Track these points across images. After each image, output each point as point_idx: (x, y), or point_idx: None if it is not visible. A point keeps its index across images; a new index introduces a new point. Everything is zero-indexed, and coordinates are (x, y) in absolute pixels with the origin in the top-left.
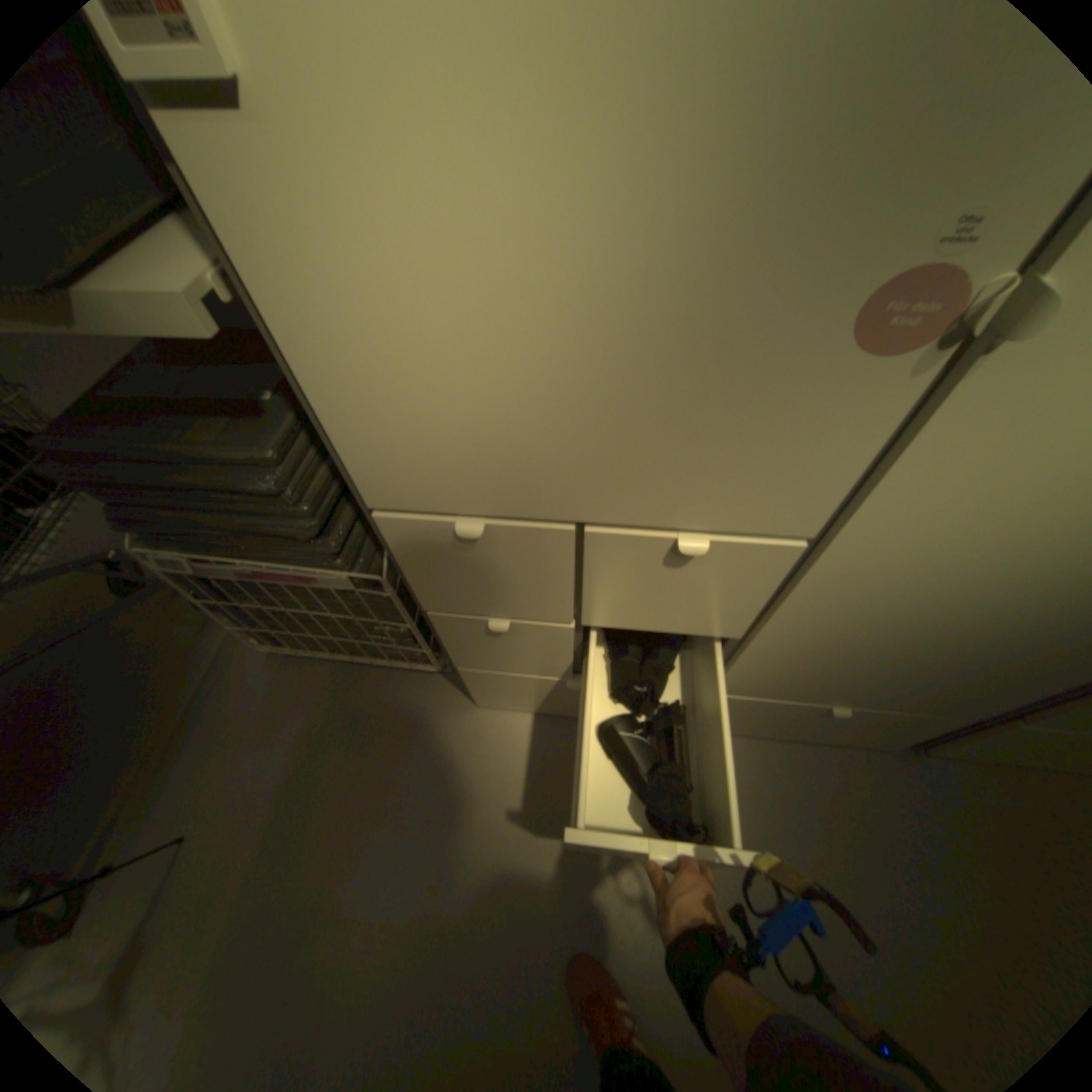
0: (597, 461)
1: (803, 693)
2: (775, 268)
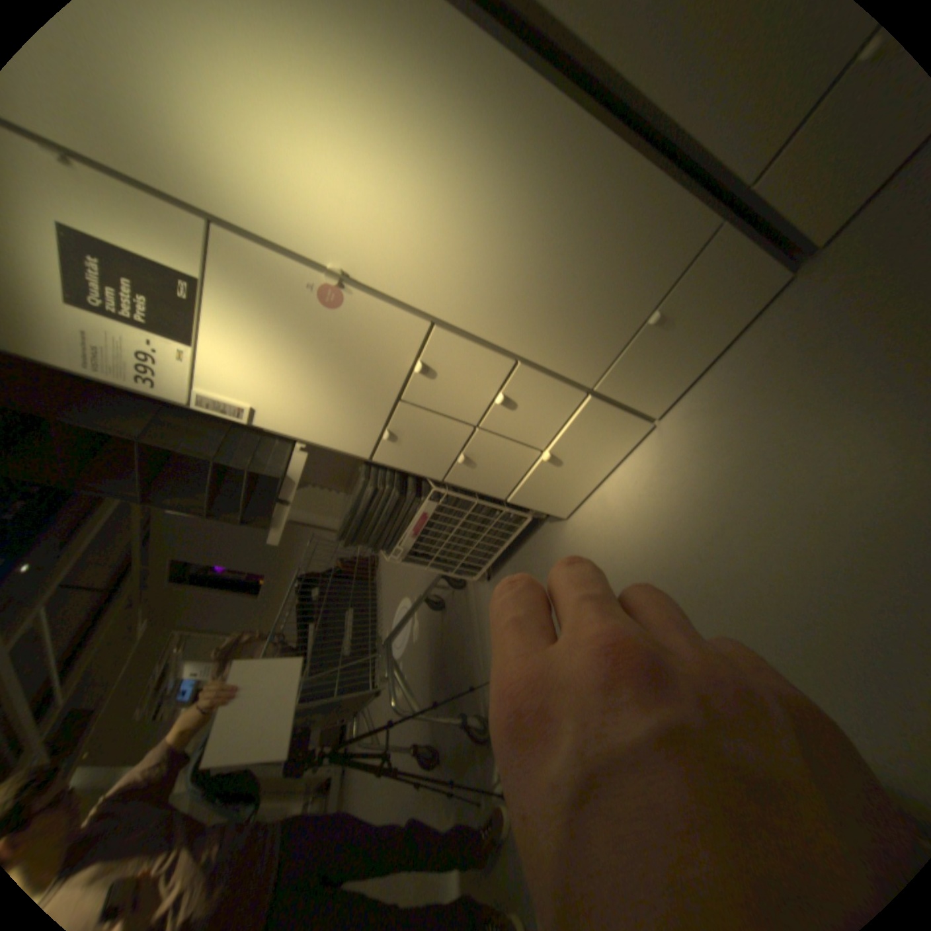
0: (368, 383)
1: (615, 337)
2: (313, 325)
